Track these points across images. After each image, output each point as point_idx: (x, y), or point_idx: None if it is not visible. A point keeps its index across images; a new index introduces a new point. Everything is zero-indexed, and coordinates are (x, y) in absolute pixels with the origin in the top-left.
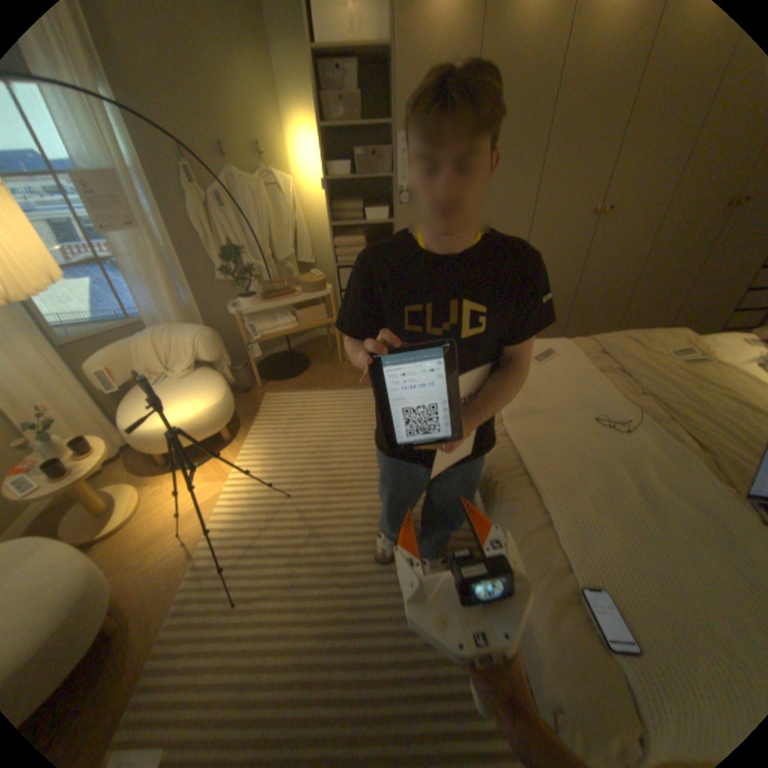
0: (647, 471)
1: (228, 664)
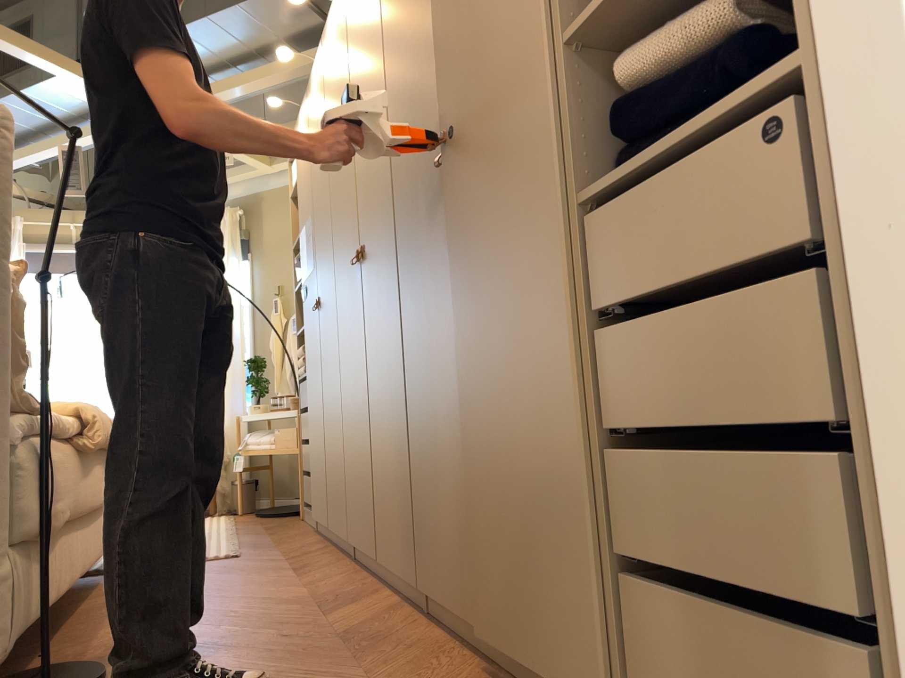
0: None
1: None
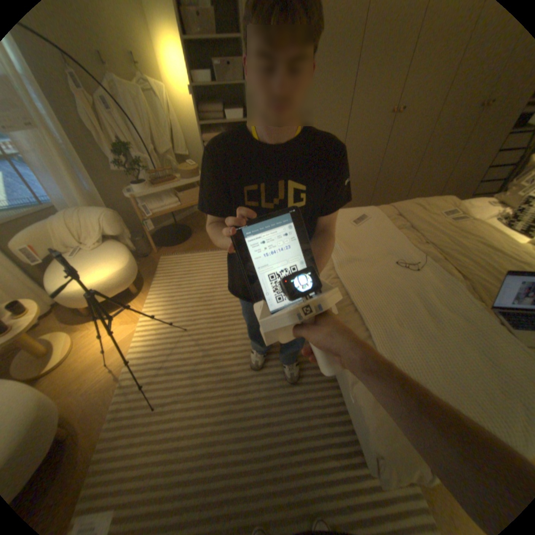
0: (430, 296)
1: (153, 449)
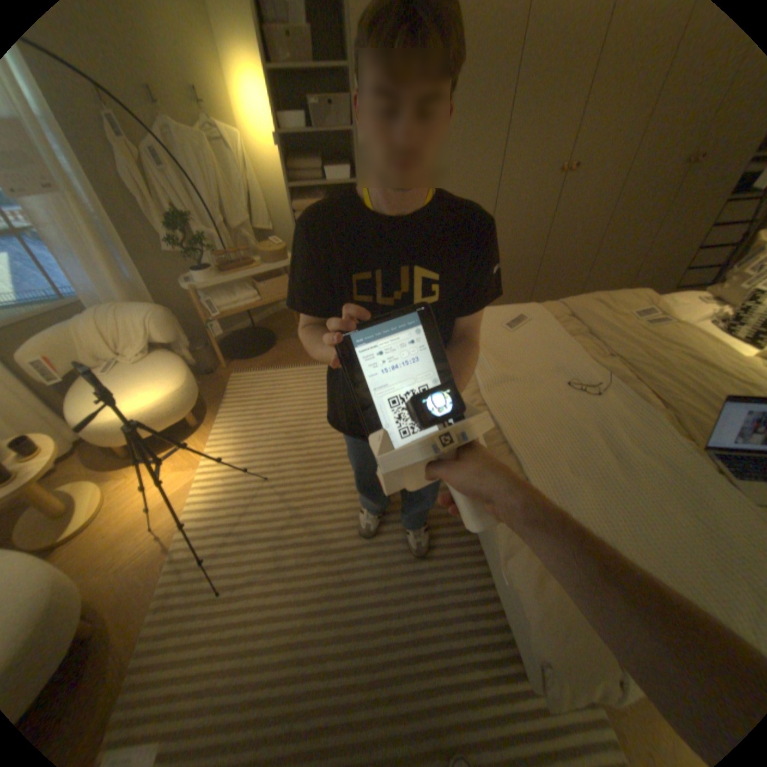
0: (617, 431)
1: (218, 652)
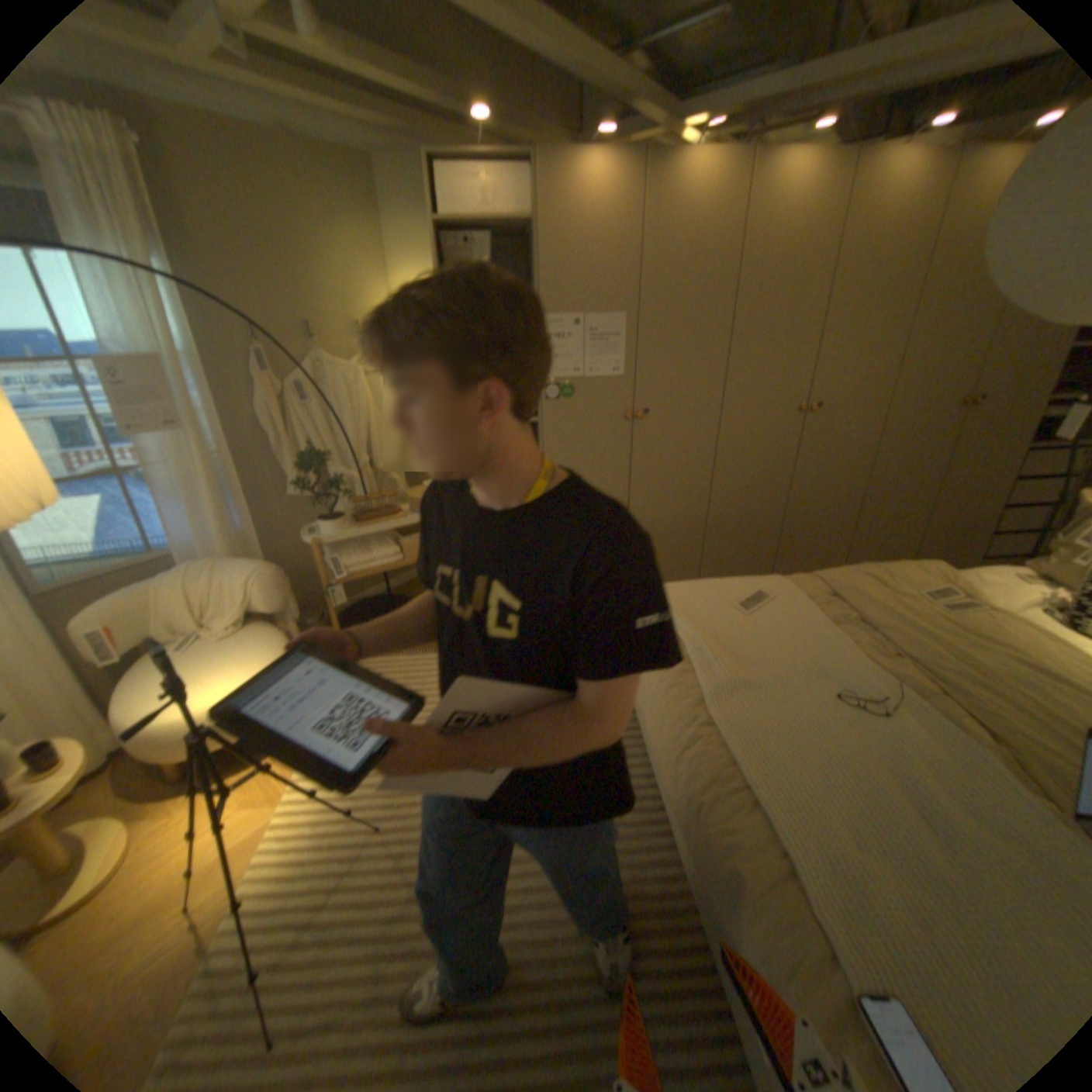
0: (924, 778)
1: None
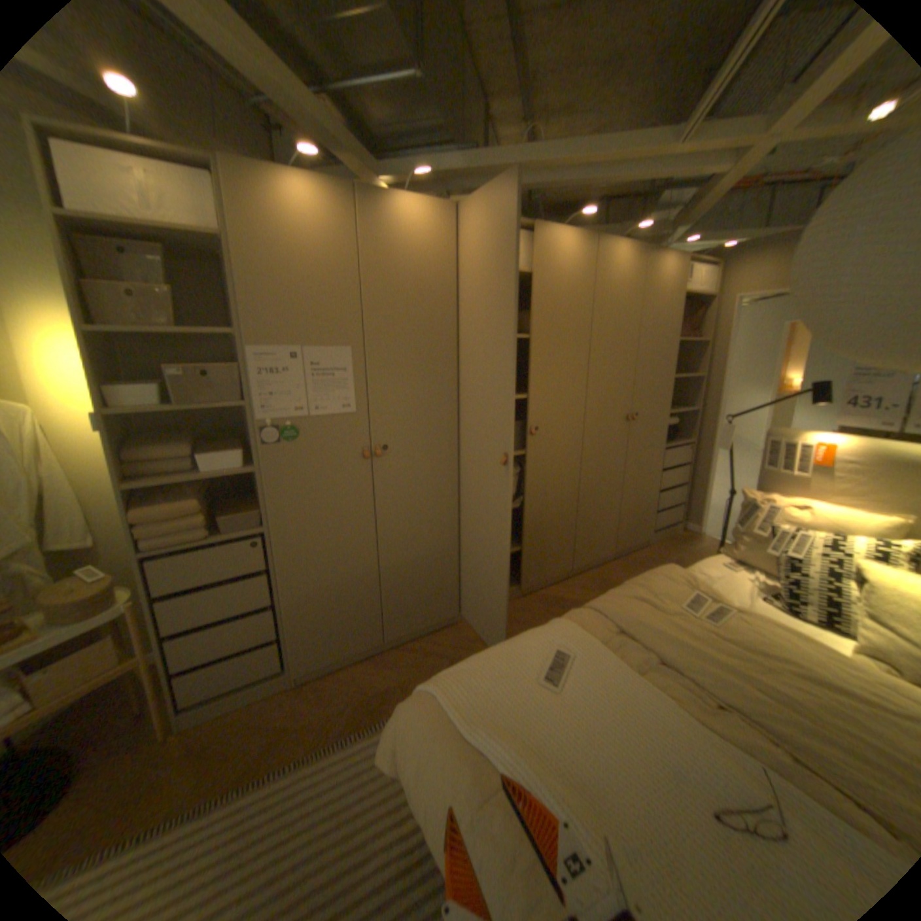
0: None
1: None
